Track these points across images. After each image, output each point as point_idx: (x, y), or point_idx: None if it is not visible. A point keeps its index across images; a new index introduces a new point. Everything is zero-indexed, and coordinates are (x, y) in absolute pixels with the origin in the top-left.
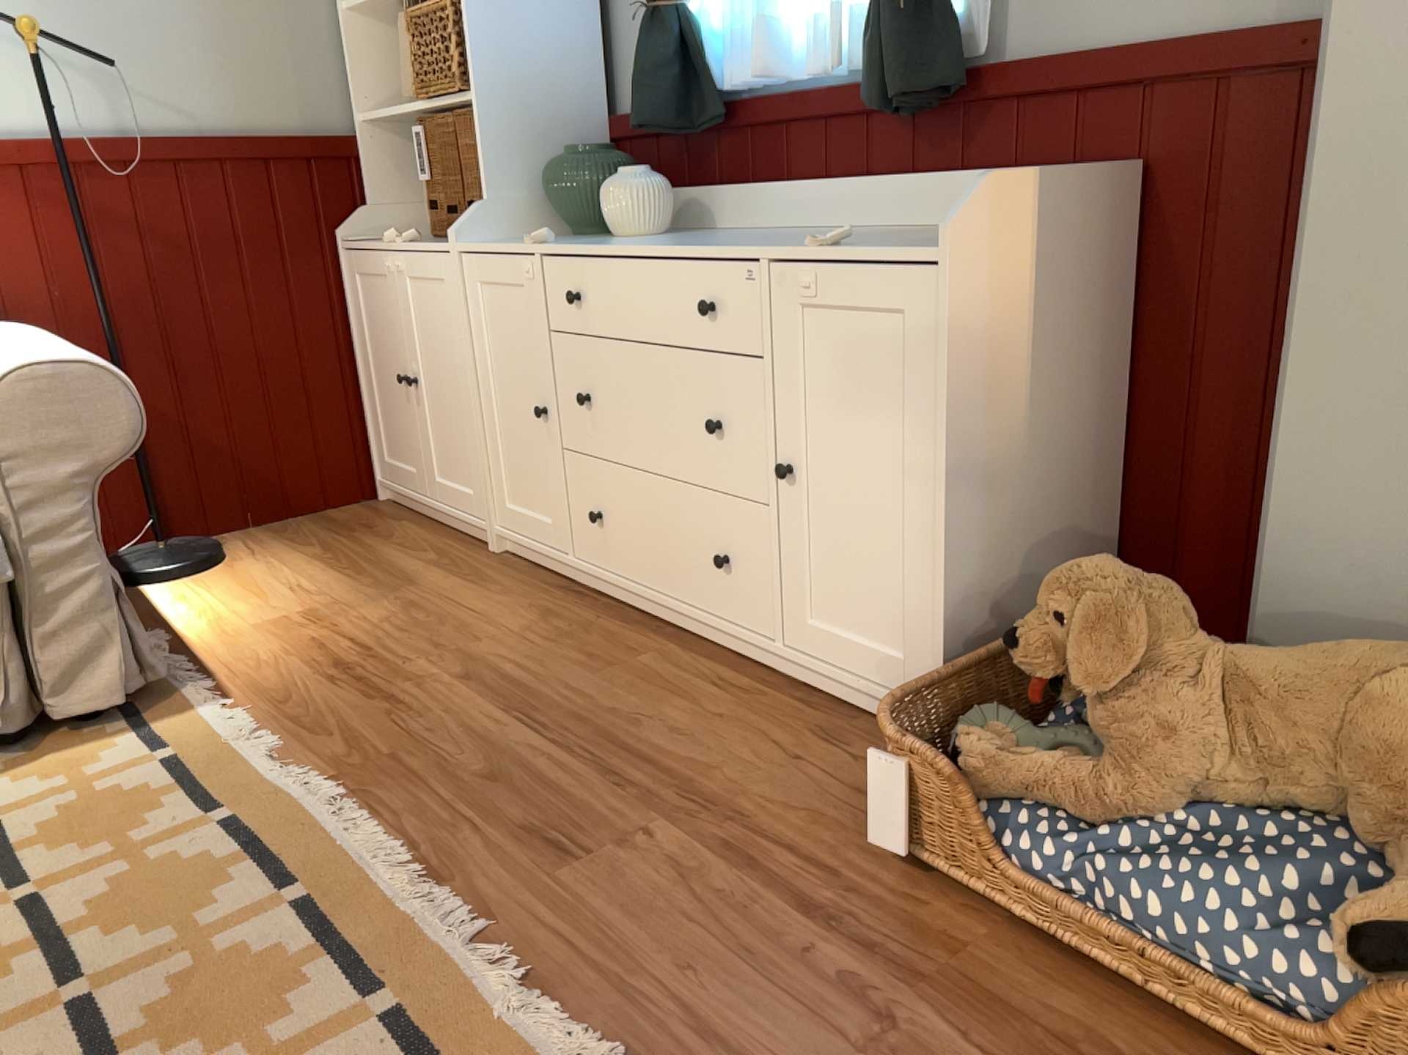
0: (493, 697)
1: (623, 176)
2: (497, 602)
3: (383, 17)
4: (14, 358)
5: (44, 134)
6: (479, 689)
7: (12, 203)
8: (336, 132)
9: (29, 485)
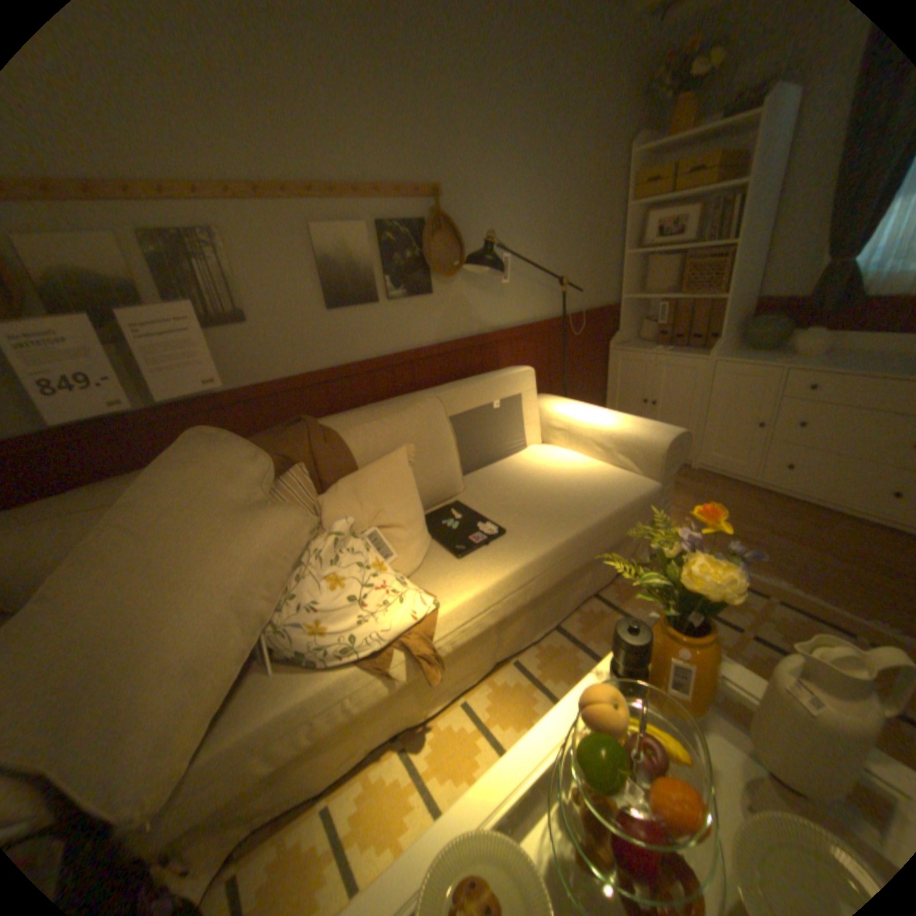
0: (803, 546)
1: (817, 333)
2: (732, 496)
3: (636, 253)
4: (641, 427)
5: (541, 317)
6: (790, 541)
7: (531, 345)
8: (612, 302)
9: (667, 478)
